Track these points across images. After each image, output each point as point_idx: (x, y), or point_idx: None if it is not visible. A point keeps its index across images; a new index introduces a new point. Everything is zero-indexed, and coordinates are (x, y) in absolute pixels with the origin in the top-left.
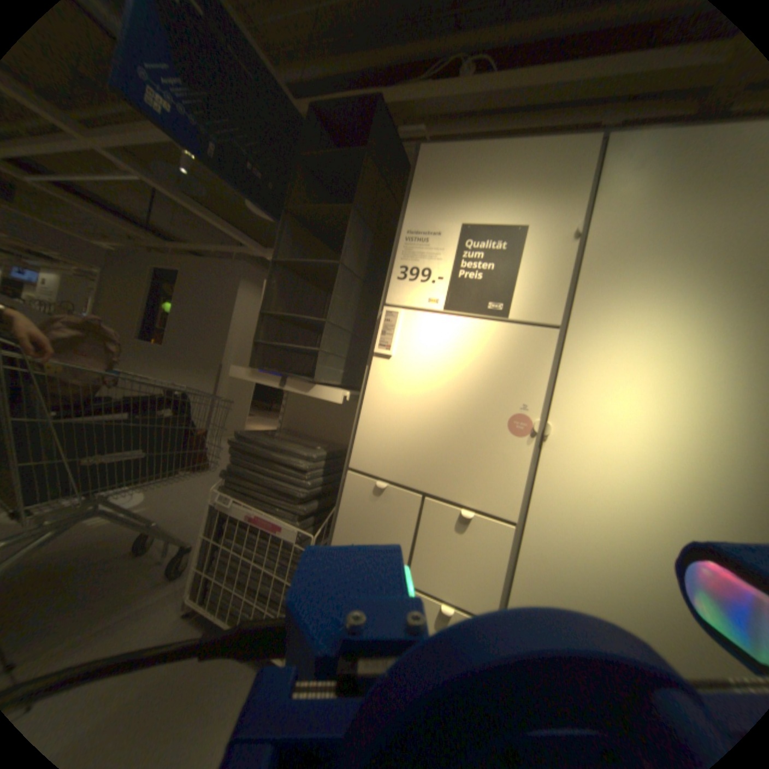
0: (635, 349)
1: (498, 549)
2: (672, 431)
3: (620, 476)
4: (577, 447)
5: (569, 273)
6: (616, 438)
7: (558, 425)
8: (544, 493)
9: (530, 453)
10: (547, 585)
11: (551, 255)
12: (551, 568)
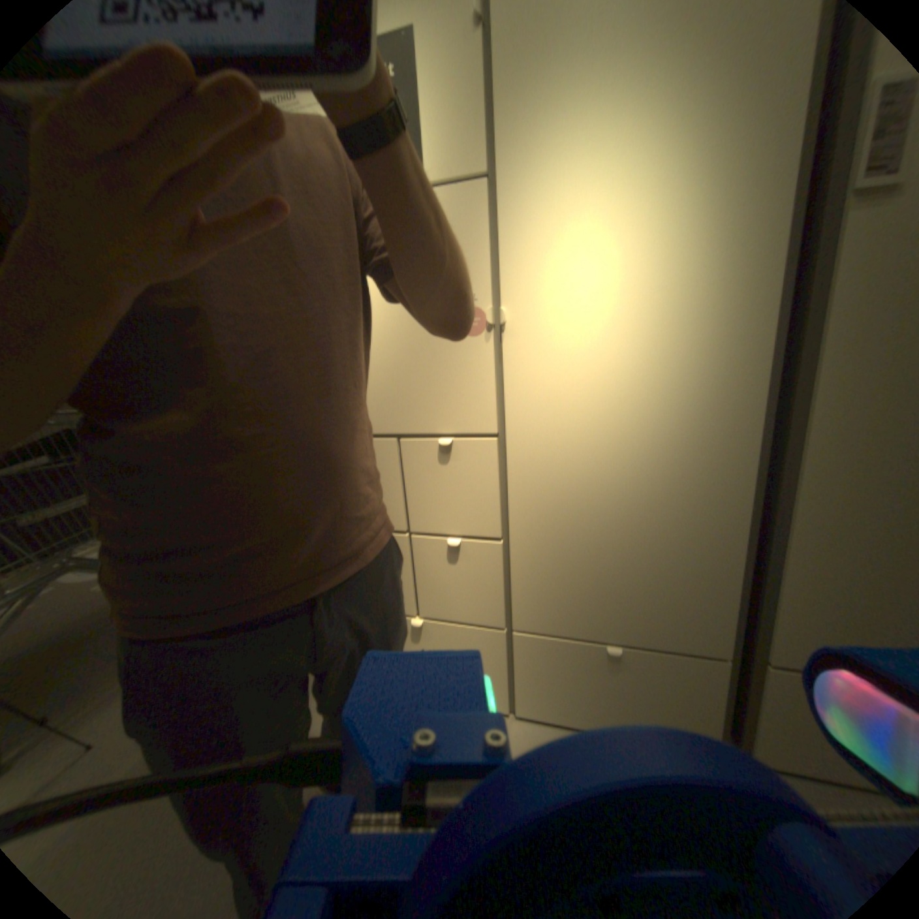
0: (576, 173)
1: (485, 465)
2: (632, 269)
3: (587, 344)
4: (537, 325)
5: (481, 85)
6: (575, 299)
7: (512, 306)
8: (515, 390)
9: (492, 350)
10: (539, 484)
11: (451, 63)
12: (539, 466)
